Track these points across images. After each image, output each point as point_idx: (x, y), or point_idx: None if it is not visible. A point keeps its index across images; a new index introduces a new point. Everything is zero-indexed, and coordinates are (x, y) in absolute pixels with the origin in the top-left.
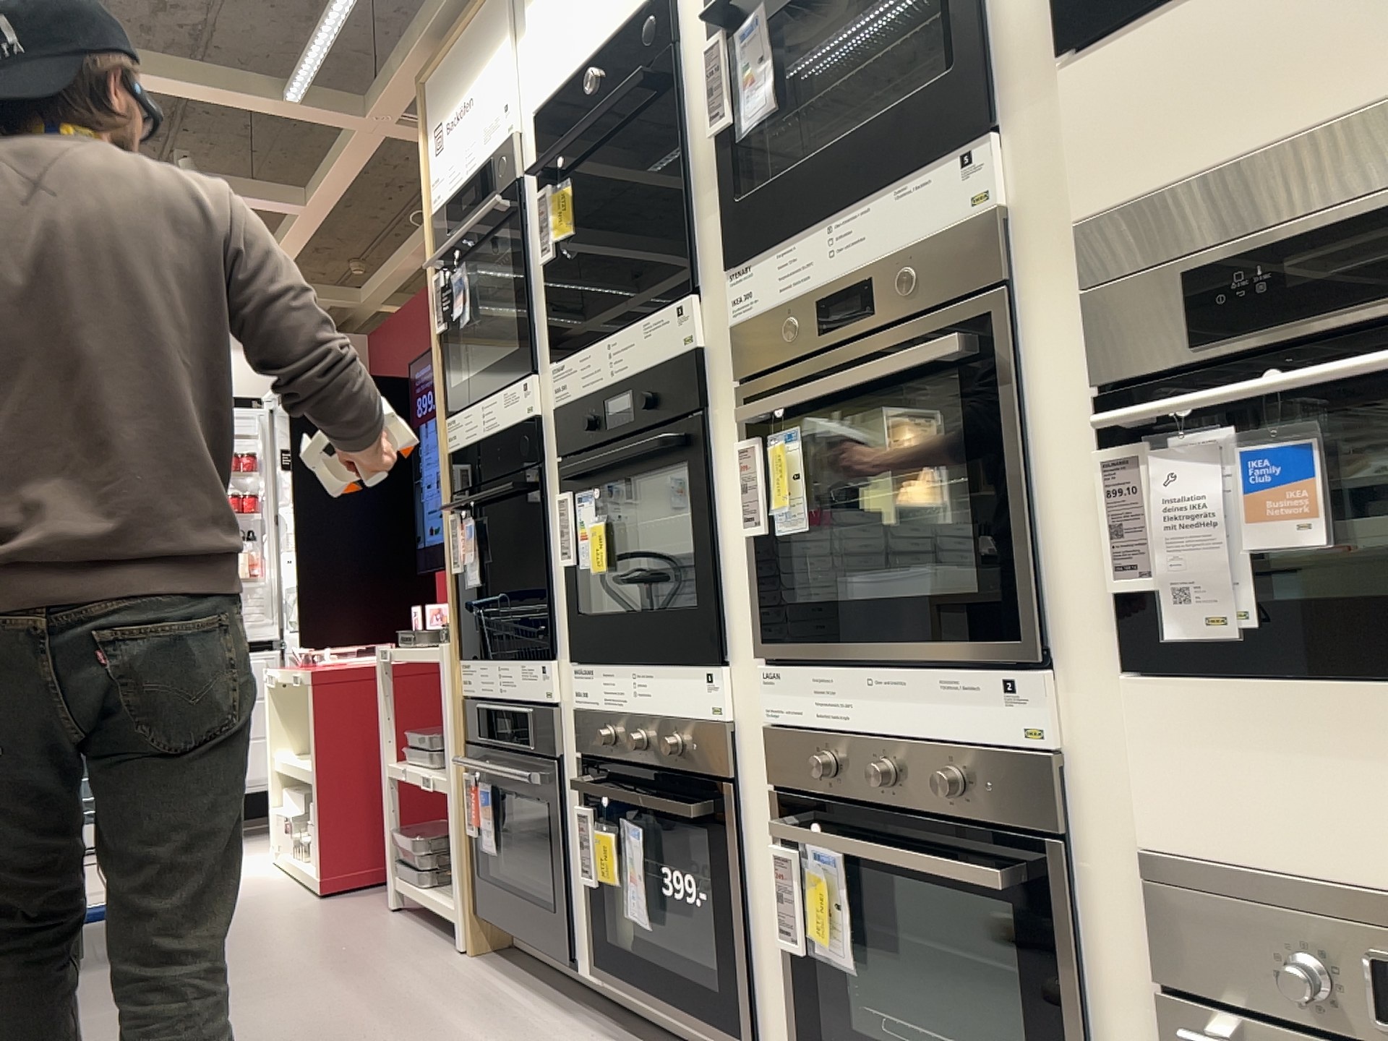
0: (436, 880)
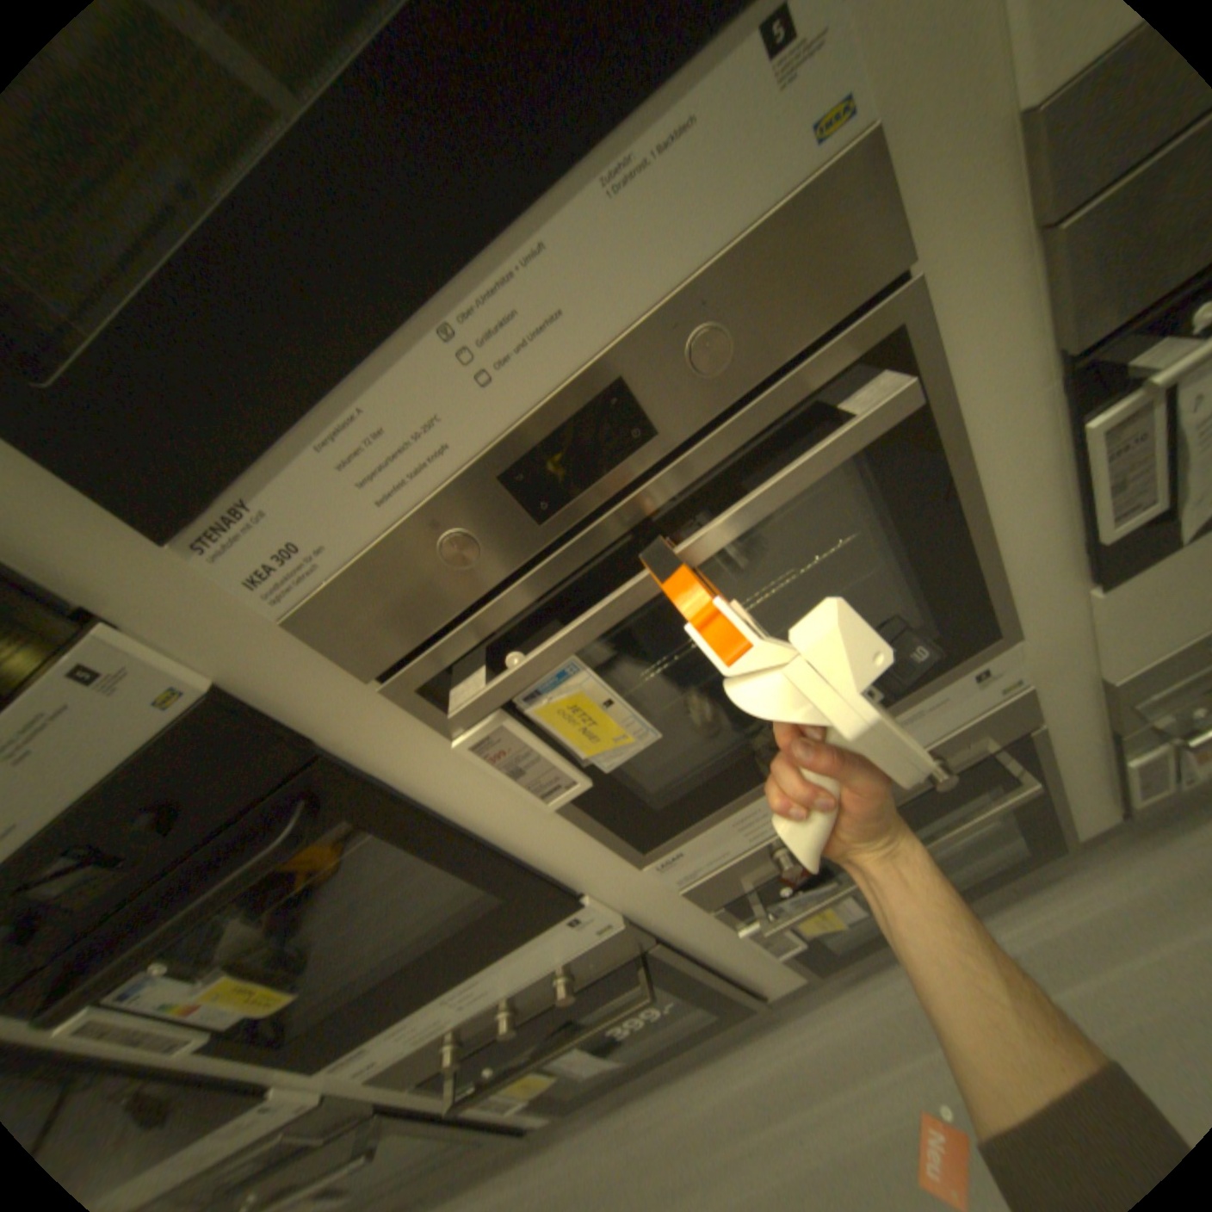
0: None
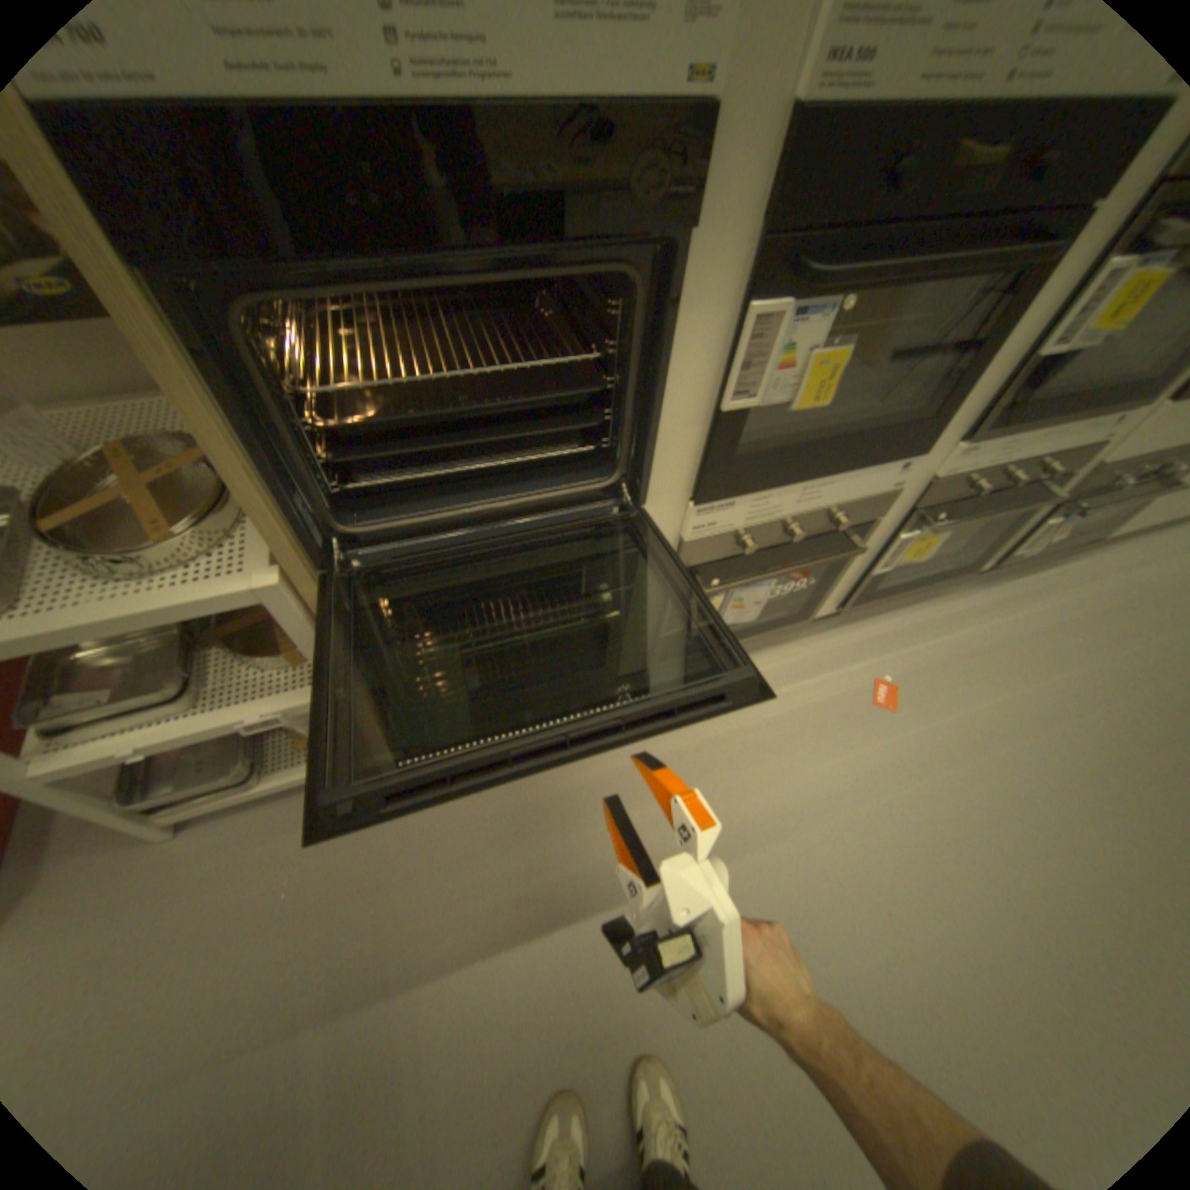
0: (244, 768)
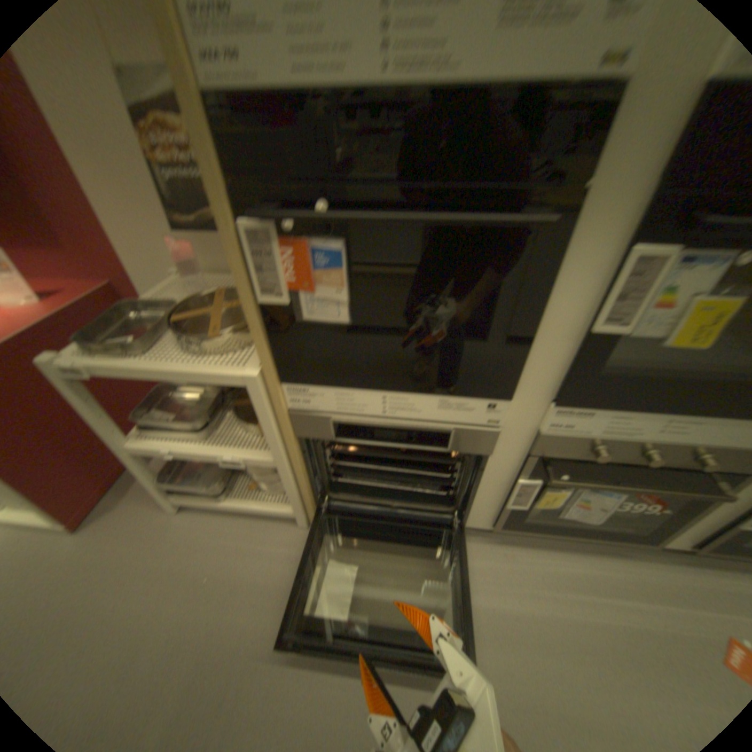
0: (224, 487)
